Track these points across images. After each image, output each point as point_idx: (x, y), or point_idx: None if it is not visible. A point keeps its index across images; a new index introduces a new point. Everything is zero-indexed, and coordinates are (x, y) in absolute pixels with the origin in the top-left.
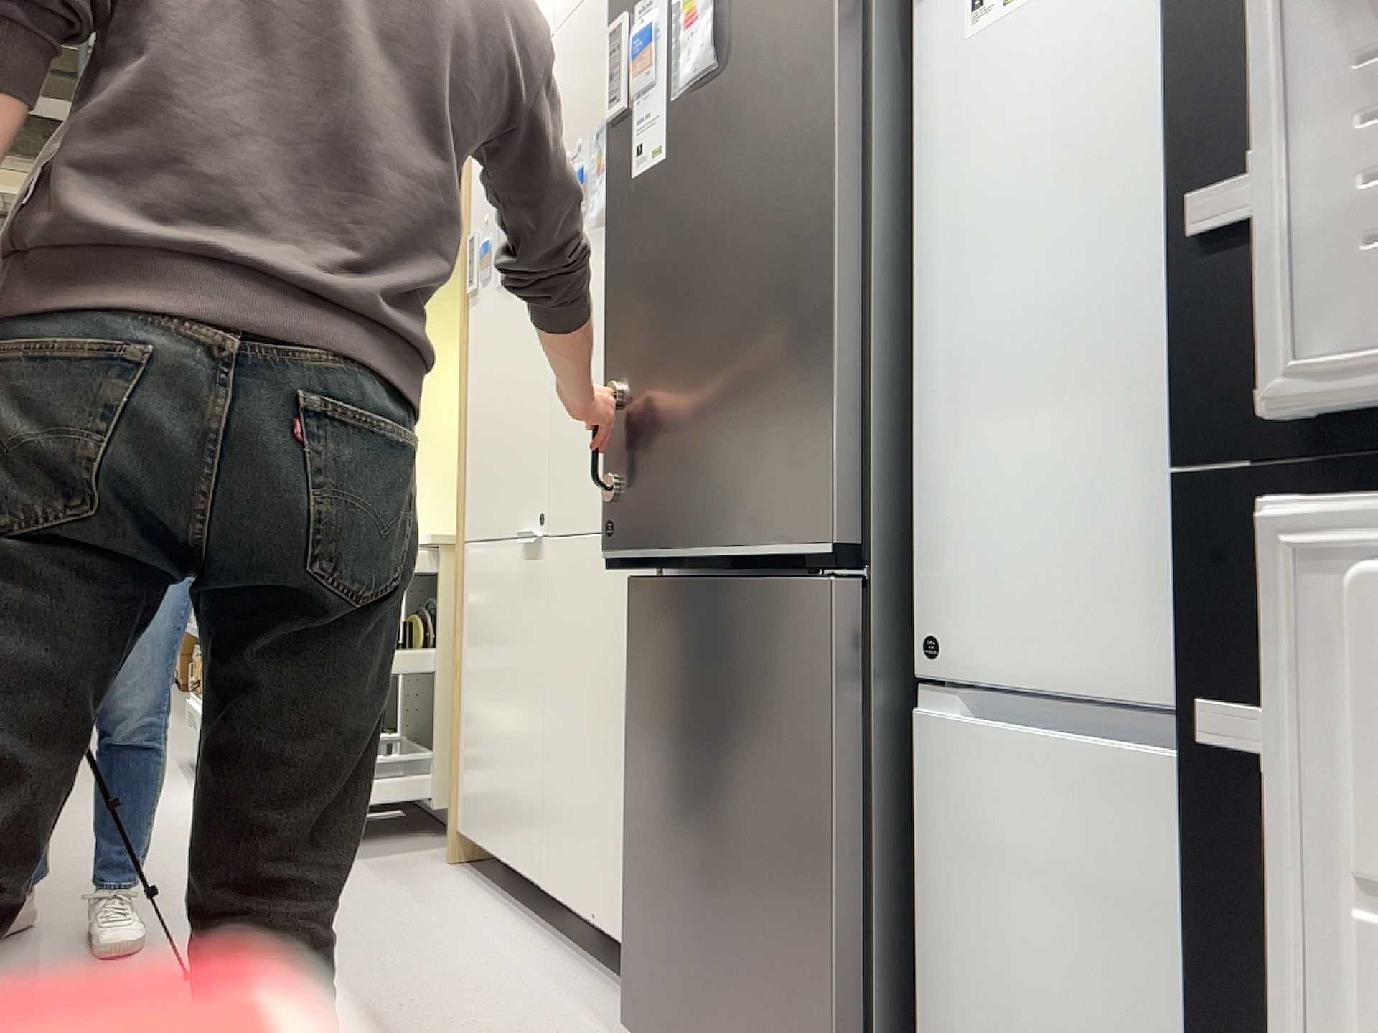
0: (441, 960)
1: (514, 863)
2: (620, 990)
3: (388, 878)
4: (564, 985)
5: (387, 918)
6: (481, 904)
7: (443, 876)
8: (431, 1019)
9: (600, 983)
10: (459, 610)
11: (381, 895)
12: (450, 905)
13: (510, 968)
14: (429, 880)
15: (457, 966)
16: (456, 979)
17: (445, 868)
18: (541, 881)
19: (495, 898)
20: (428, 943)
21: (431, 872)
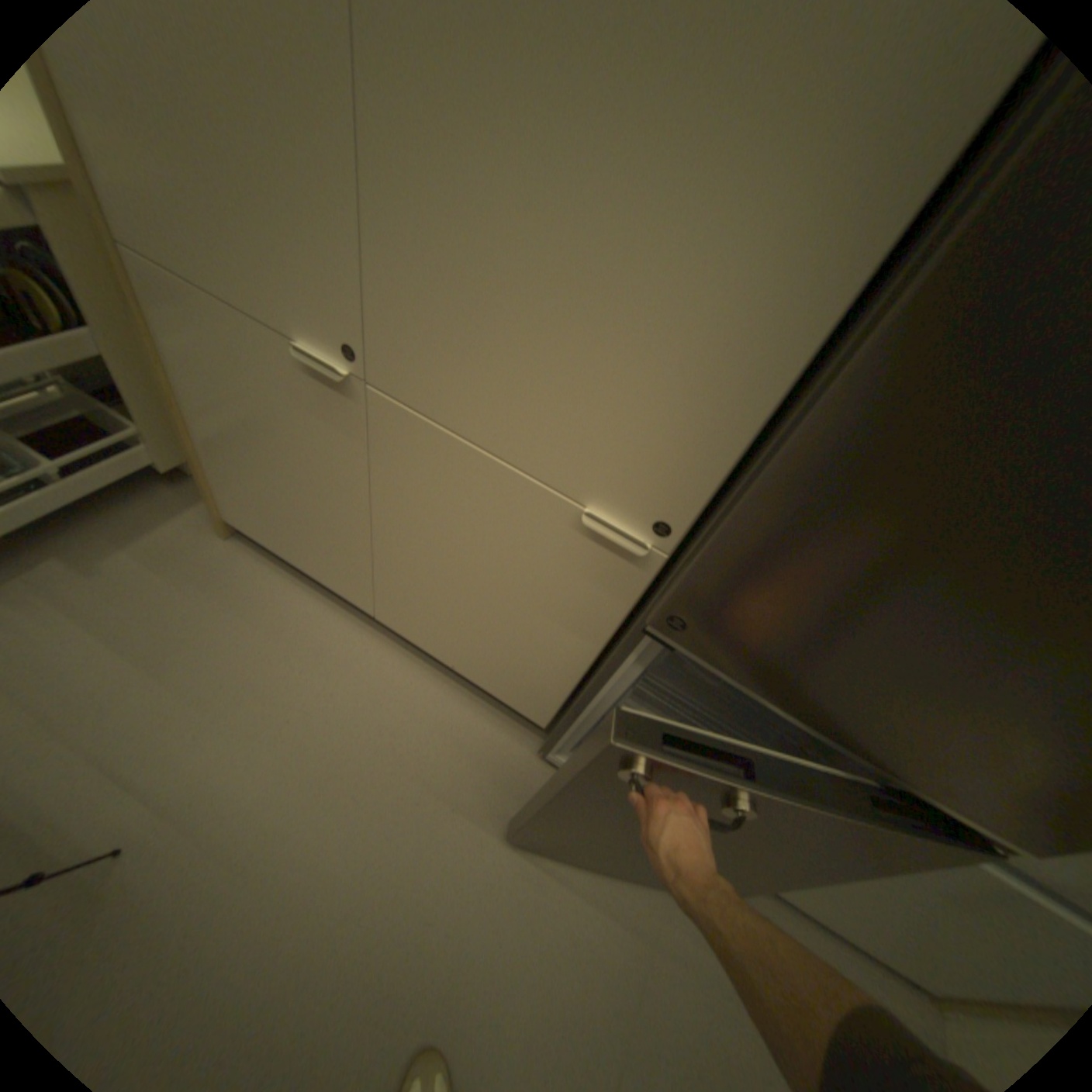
0: (330, 707)
1: (331, 585)
2: (478, 697)
3: (180, 579)
4: (442, 707)
5: (234, 654)
6: (300, 603)
7: (231, 561)
8: (381, 796)
9: (462, 694)
10: (148, 334)
11: (197, 614)
12: (276, 613)
13: (390, 699)
14: (223, 573)
15: (348, 710)
16: (361, 731)
17: (223, 546)
18: (375, 614)
19: (306, 589)
20: (300, 683)
21: (215, 558)
